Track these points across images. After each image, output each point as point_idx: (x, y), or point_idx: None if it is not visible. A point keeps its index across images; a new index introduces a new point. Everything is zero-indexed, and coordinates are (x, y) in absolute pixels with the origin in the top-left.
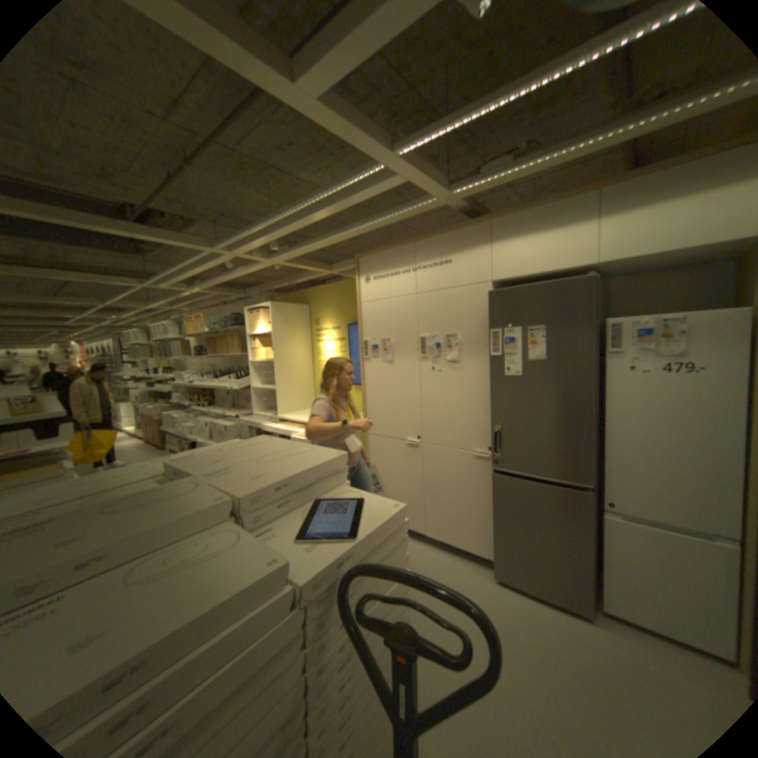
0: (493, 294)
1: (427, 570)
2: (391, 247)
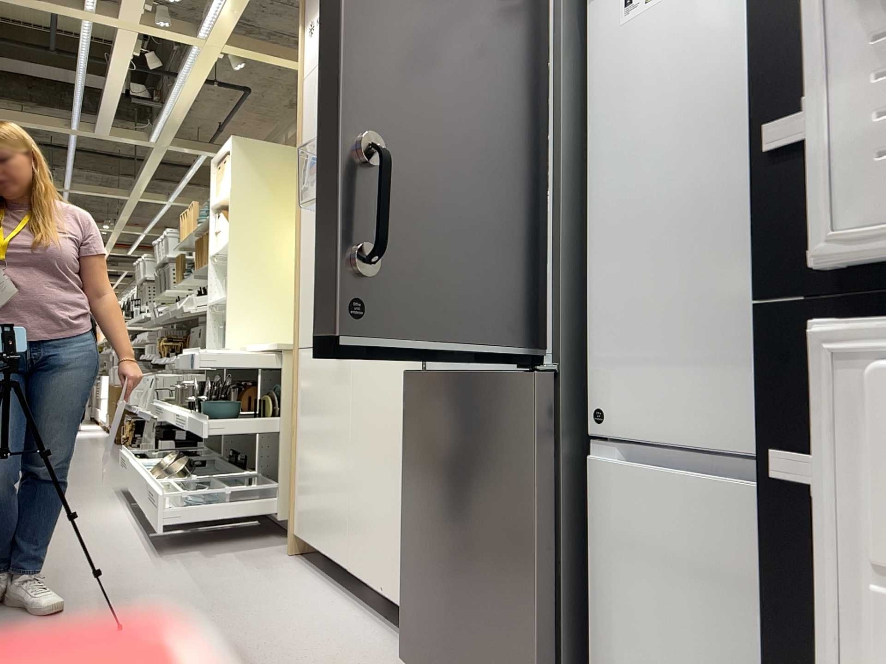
0: None
1: (293, 629)
2: None
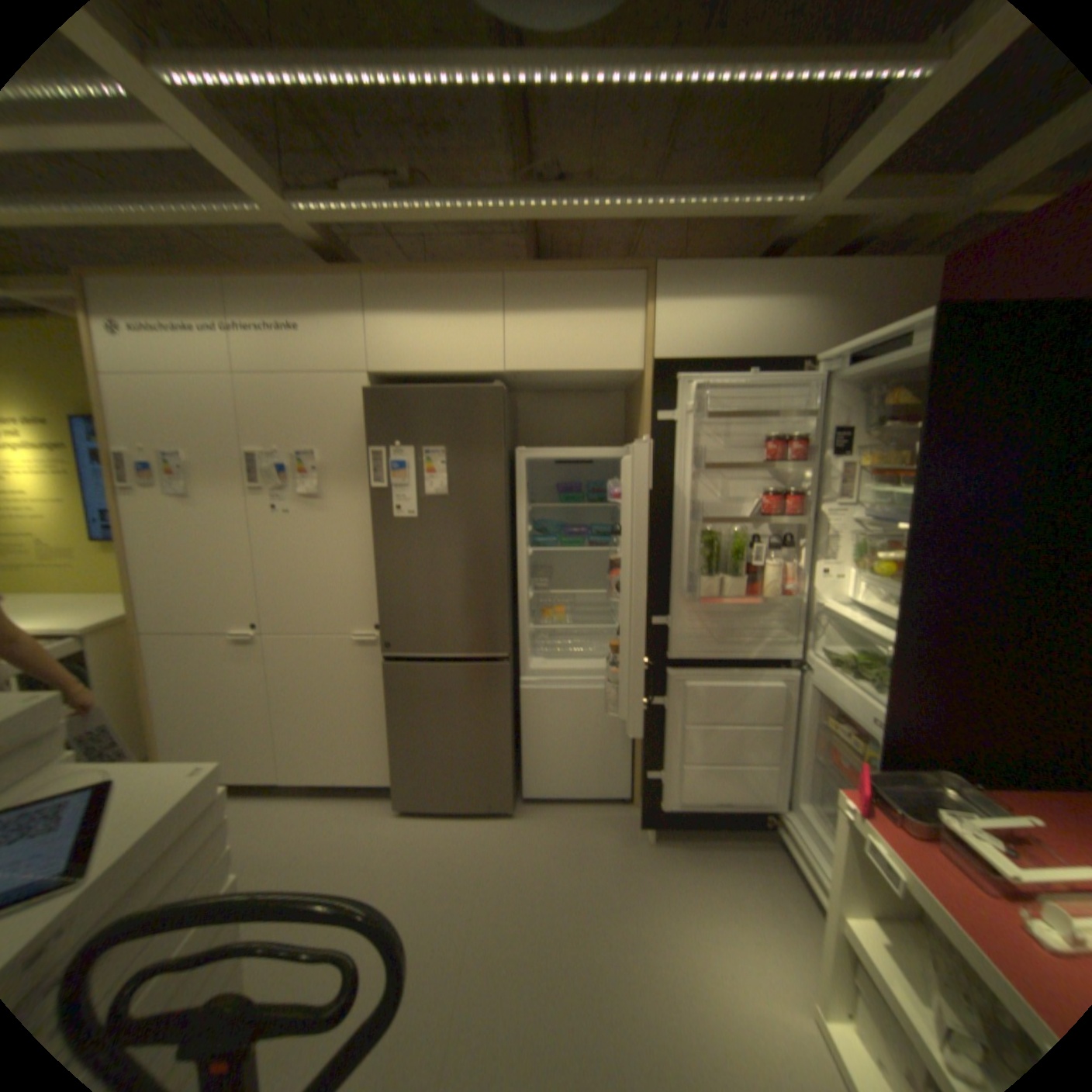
0: (372, 394)
1: (285, 841)
2: (172, 277)
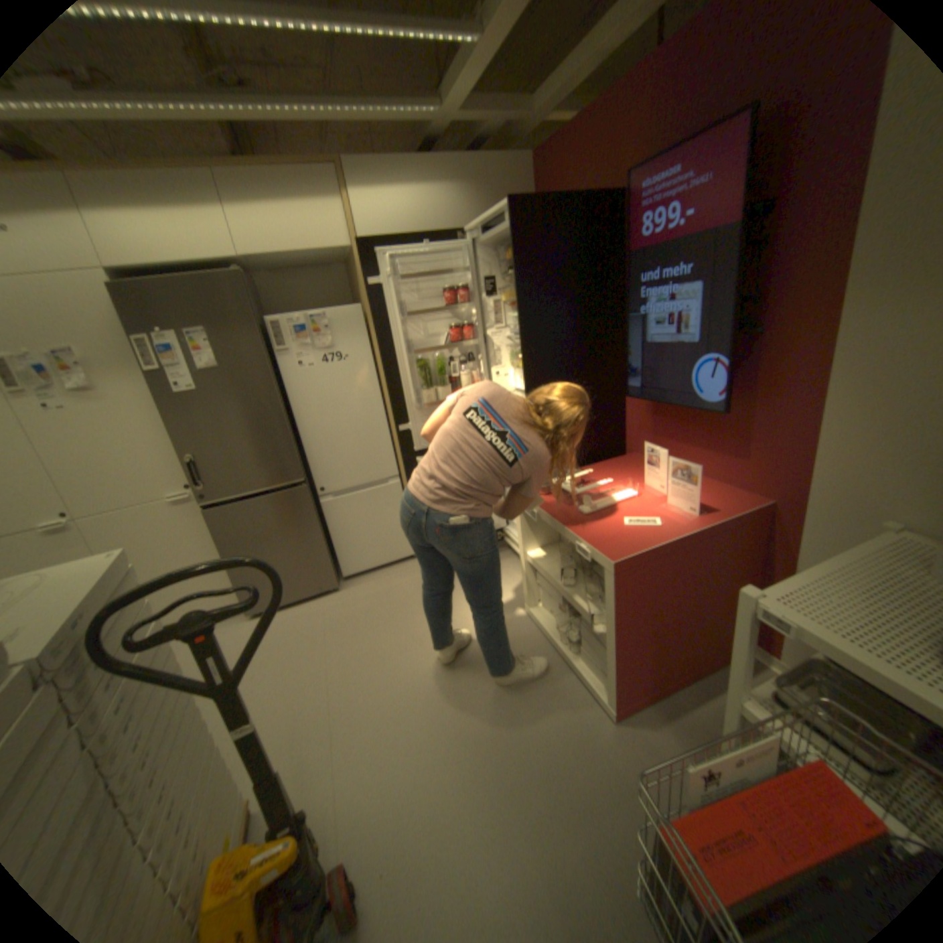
0: (115, 286)
1: None
2: None
